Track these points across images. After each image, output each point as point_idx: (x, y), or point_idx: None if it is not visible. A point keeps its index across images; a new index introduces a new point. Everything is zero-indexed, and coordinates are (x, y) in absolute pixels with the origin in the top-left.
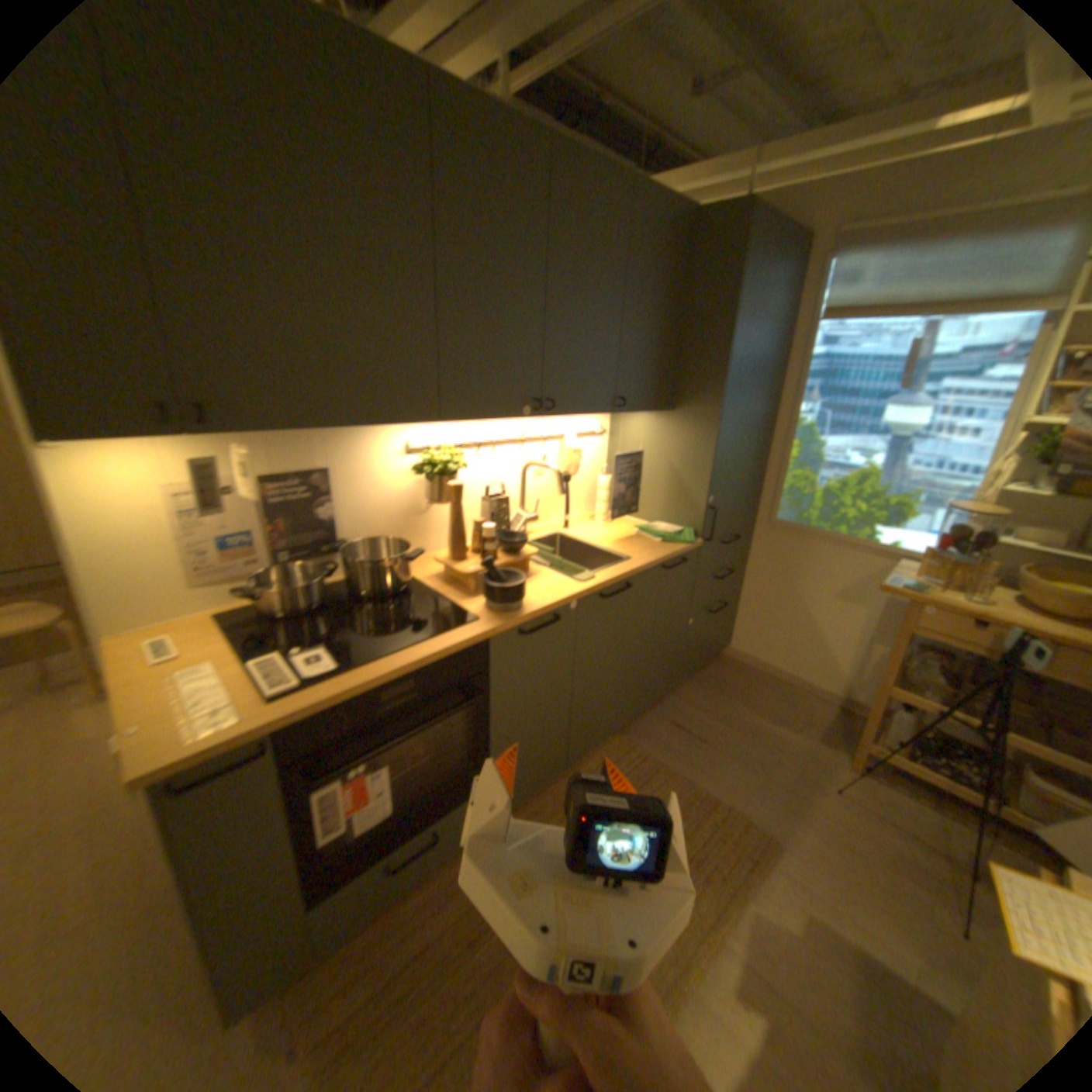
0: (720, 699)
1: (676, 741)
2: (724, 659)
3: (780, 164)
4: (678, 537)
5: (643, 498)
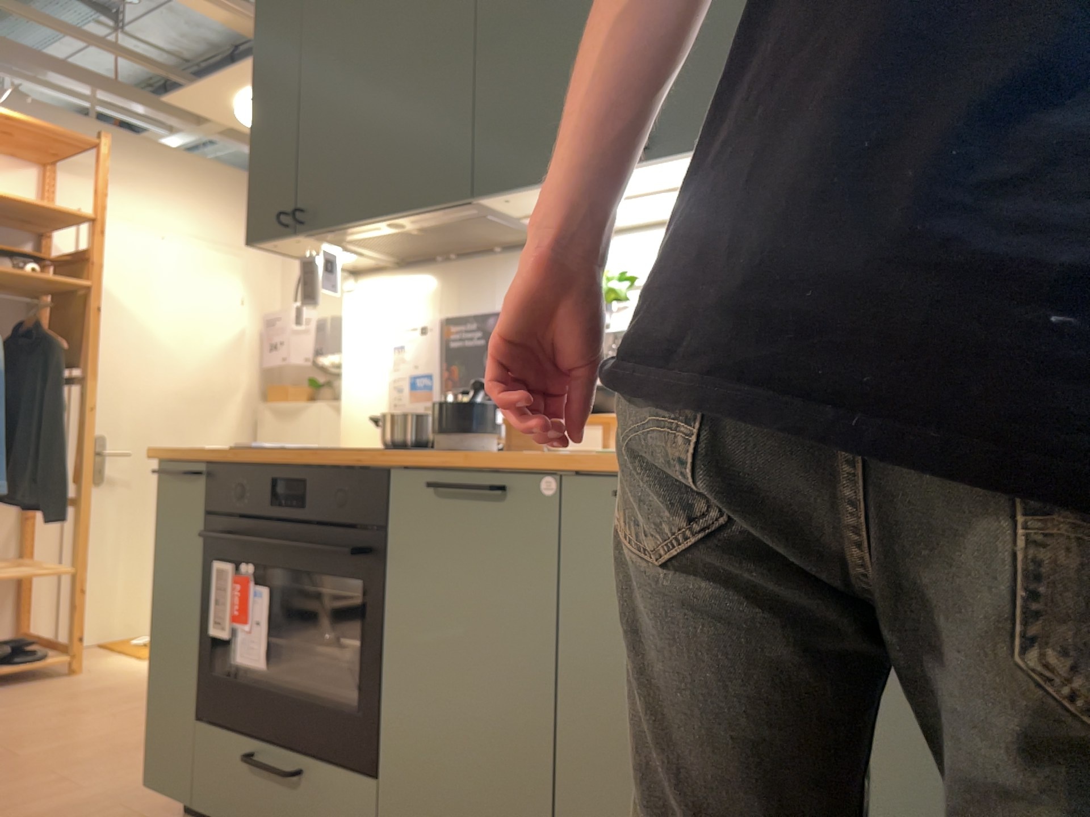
0: None
1: None
2: None
3: None
4: None
5: None
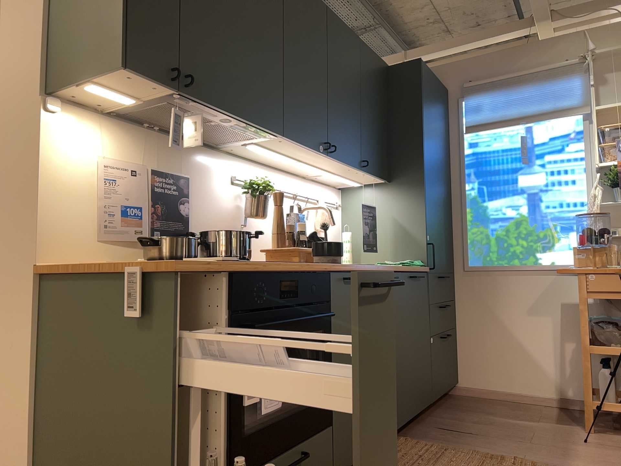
0: (469, 413)
1: (450, 435)
2: (457, 395)
3: (419, 60)
4: (414, 263)
5: (378, 248)
